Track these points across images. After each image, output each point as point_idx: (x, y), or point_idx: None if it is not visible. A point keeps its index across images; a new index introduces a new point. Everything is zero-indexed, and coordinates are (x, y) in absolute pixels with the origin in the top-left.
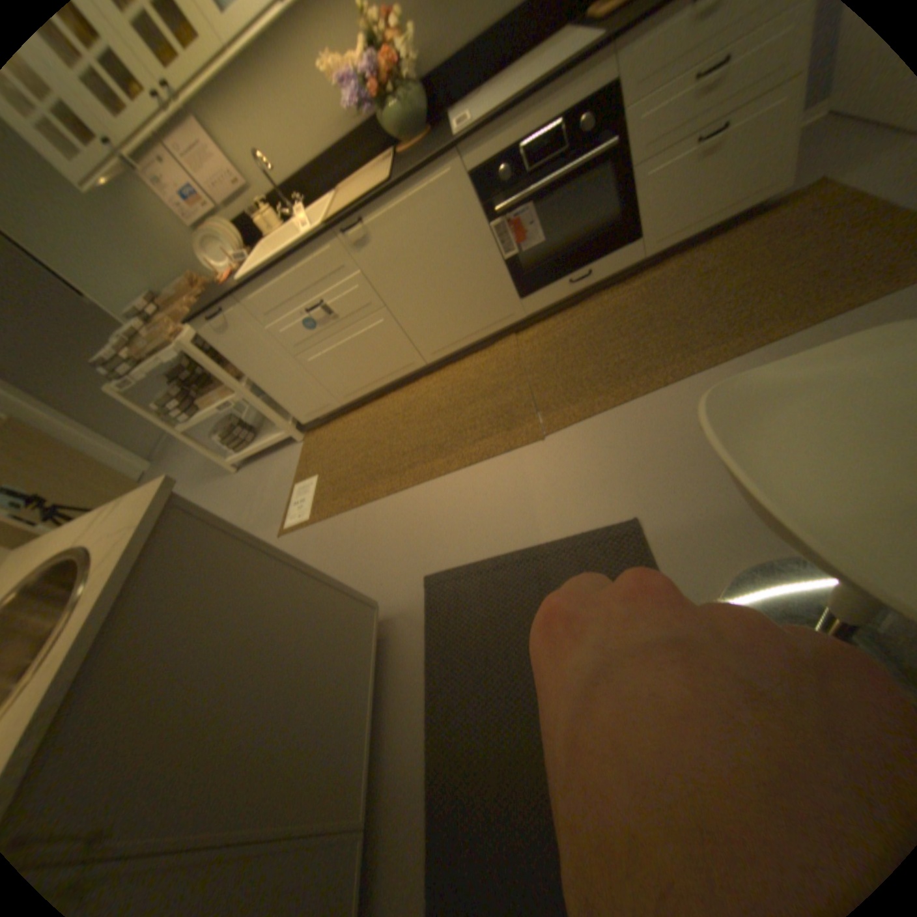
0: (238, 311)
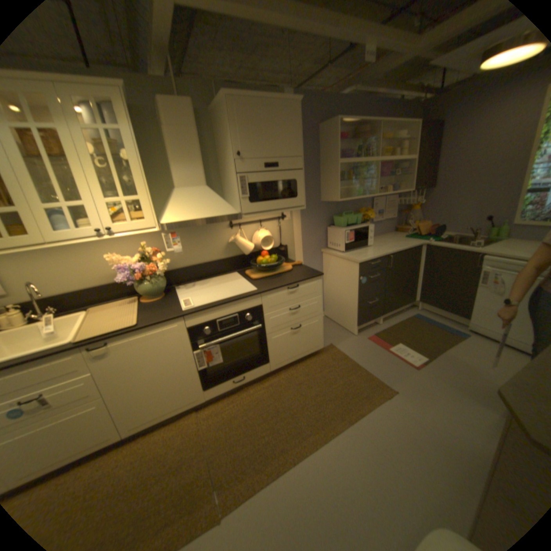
0: None
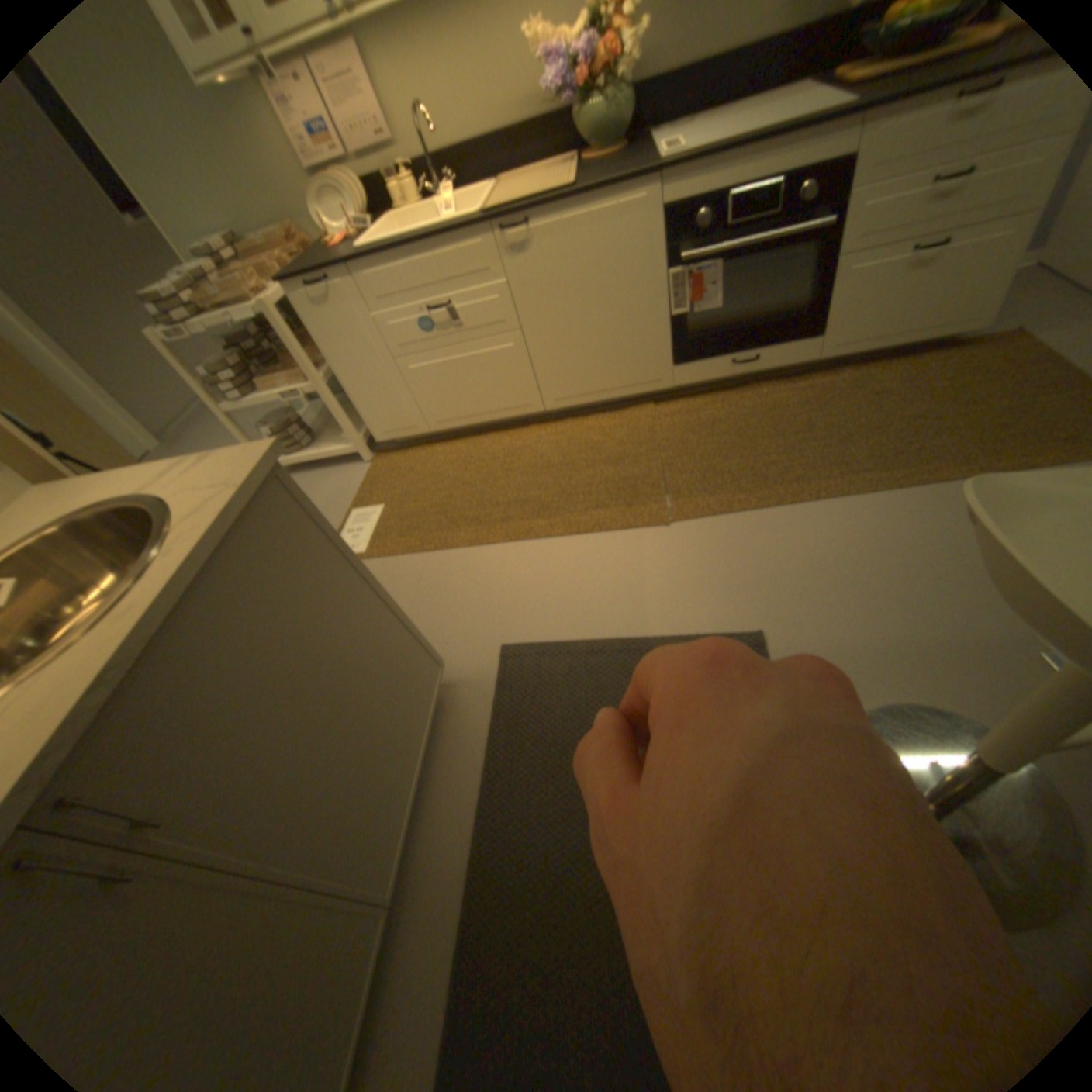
0: (346, 282)
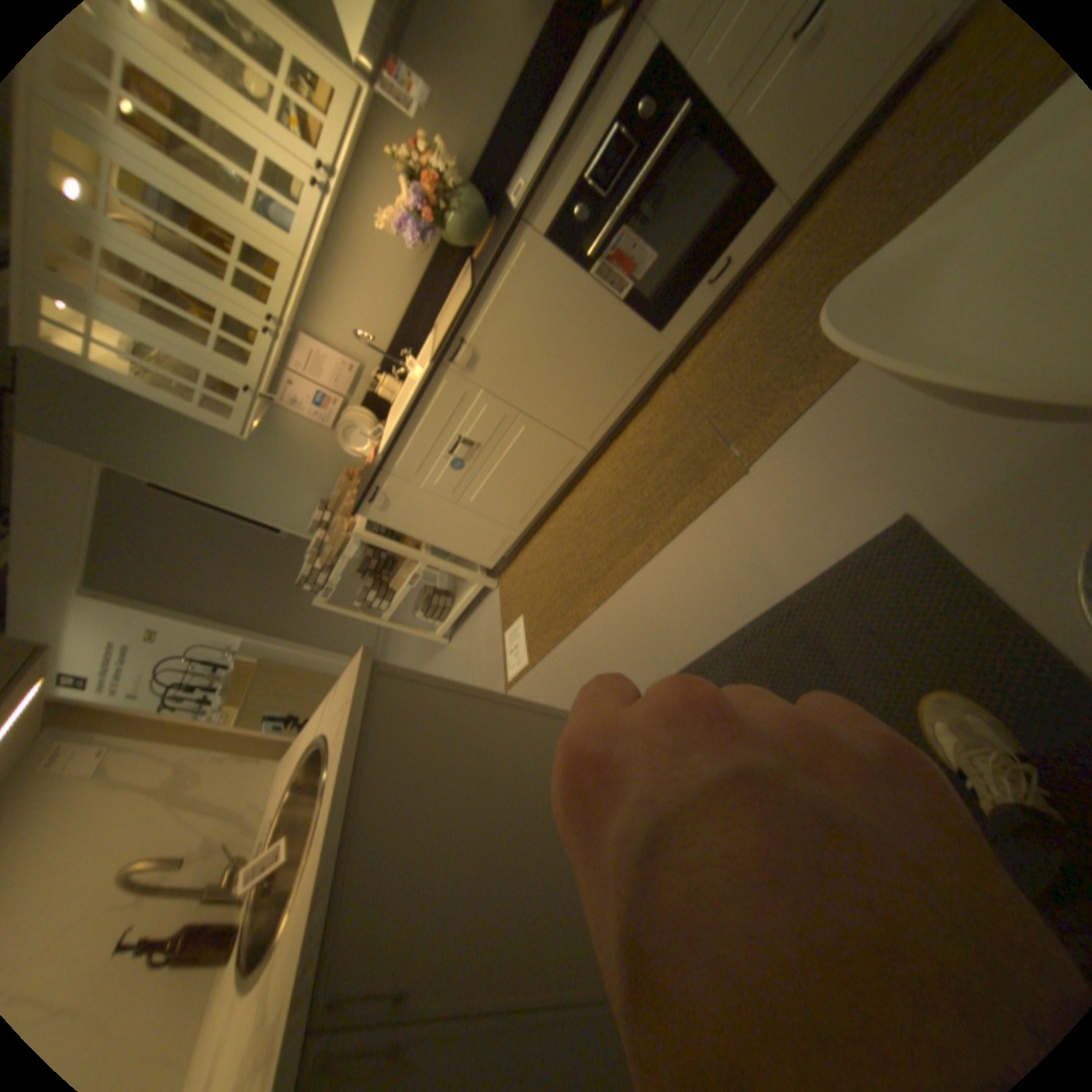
0: (393, 482)
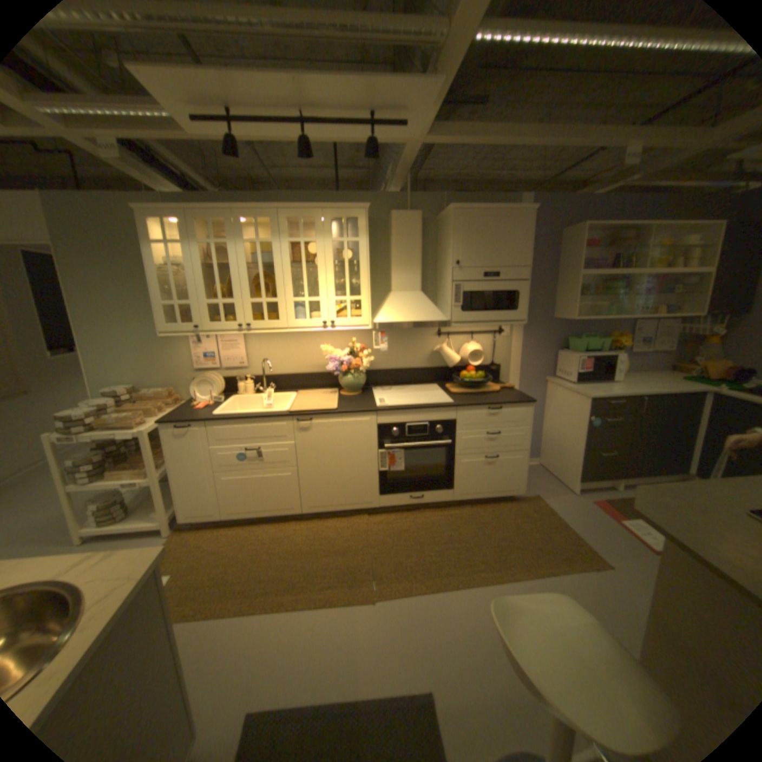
0: (201, 431)
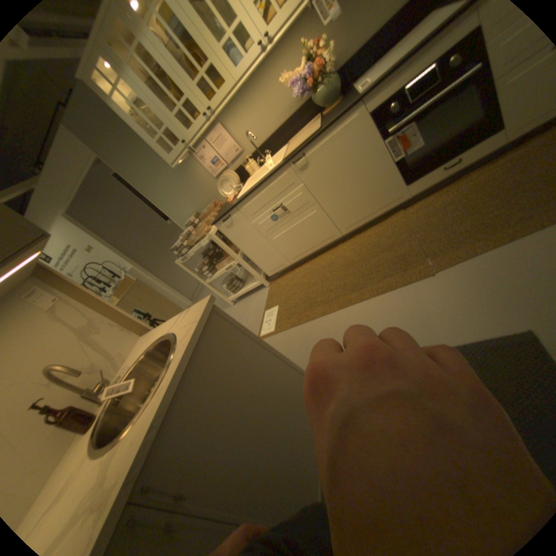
0: (238, 214)
